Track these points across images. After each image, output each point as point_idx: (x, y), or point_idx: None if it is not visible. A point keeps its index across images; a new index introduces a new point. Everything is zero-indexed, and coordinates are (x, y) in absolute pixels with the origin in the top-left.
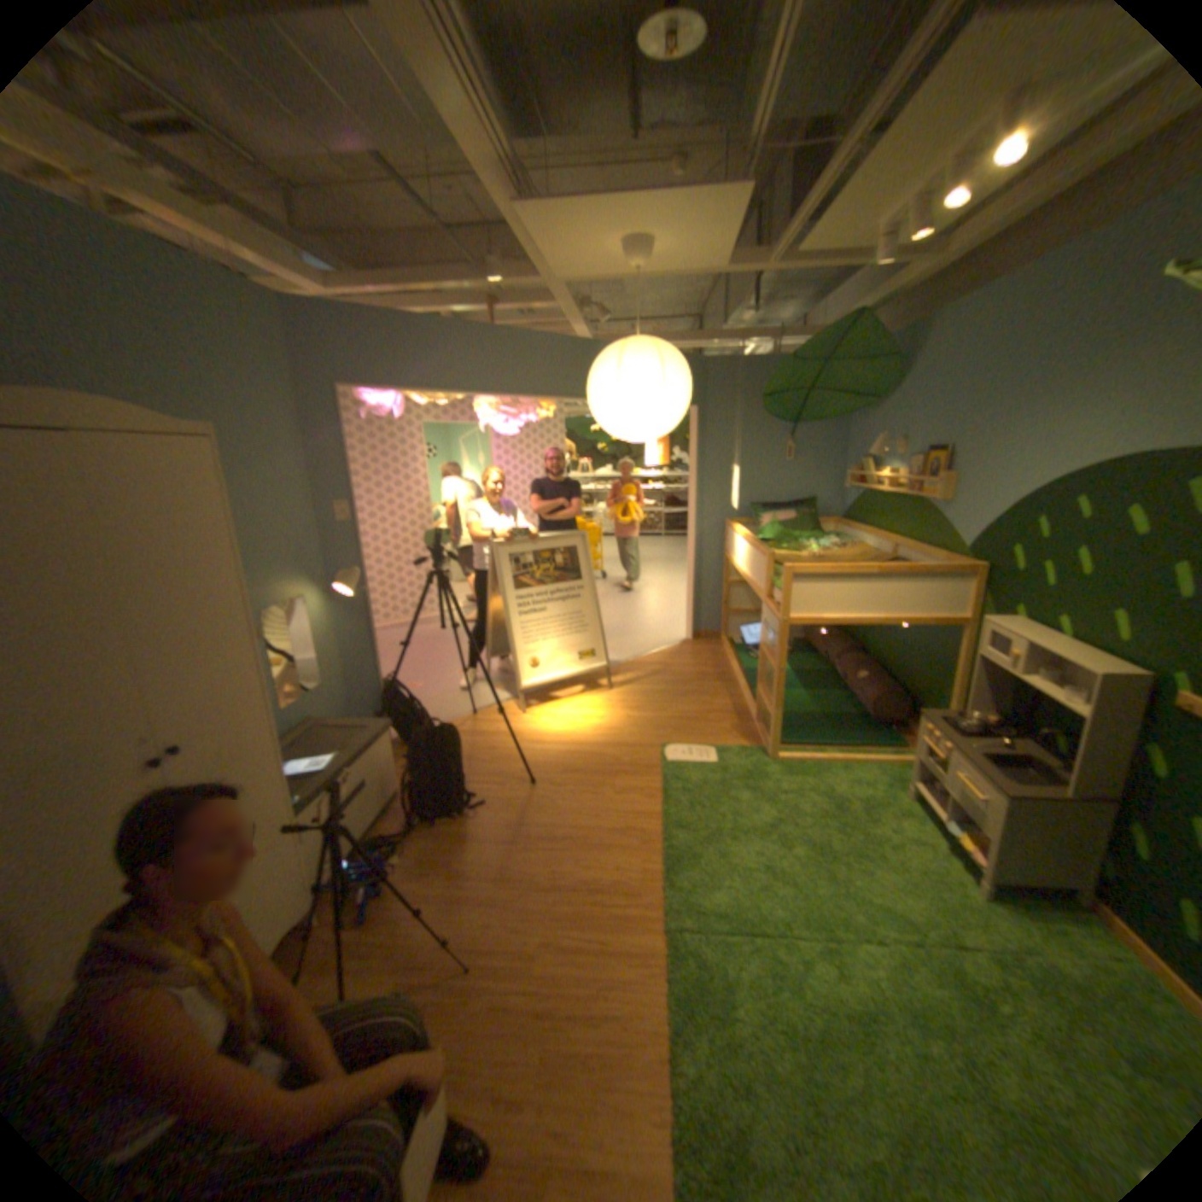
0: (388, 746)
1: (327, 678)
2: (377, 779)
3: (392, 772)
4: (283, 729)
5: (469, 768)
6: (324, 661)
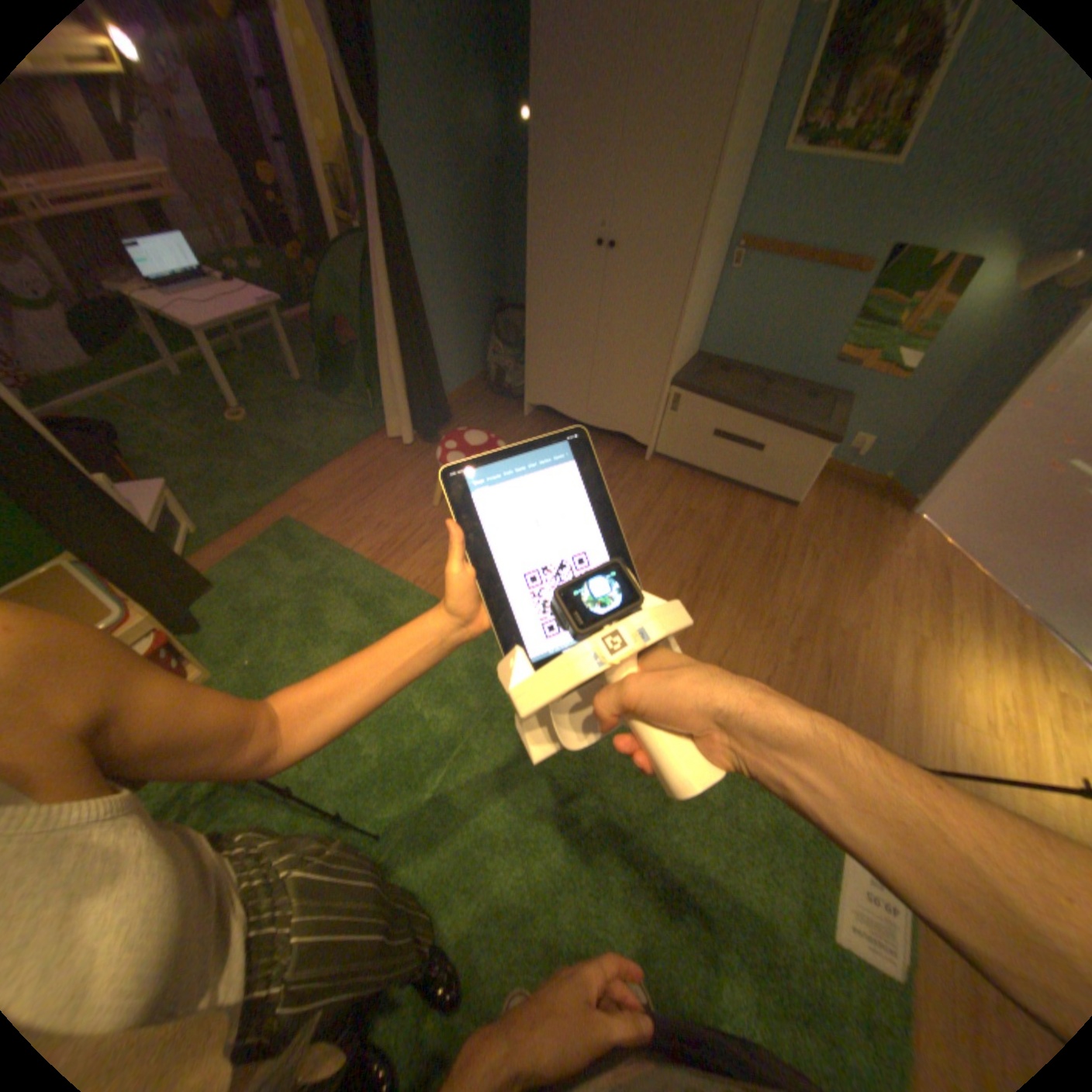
0: (822, 457)
1: (924, 381)
2: (782, 464)
3: (807, 482)
4: (825, 377)
5: (851, 570)
6: (938, 360)
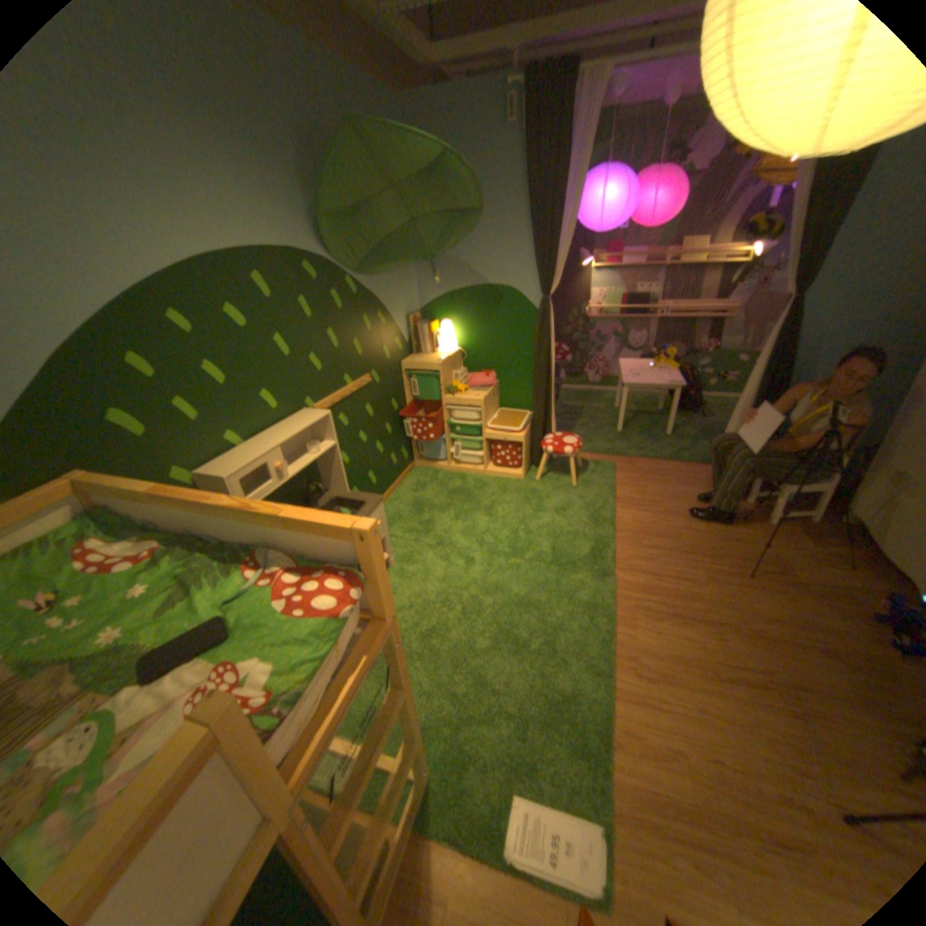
0: None
1: None
2: None
3: None
4: None
5: None
6: None
